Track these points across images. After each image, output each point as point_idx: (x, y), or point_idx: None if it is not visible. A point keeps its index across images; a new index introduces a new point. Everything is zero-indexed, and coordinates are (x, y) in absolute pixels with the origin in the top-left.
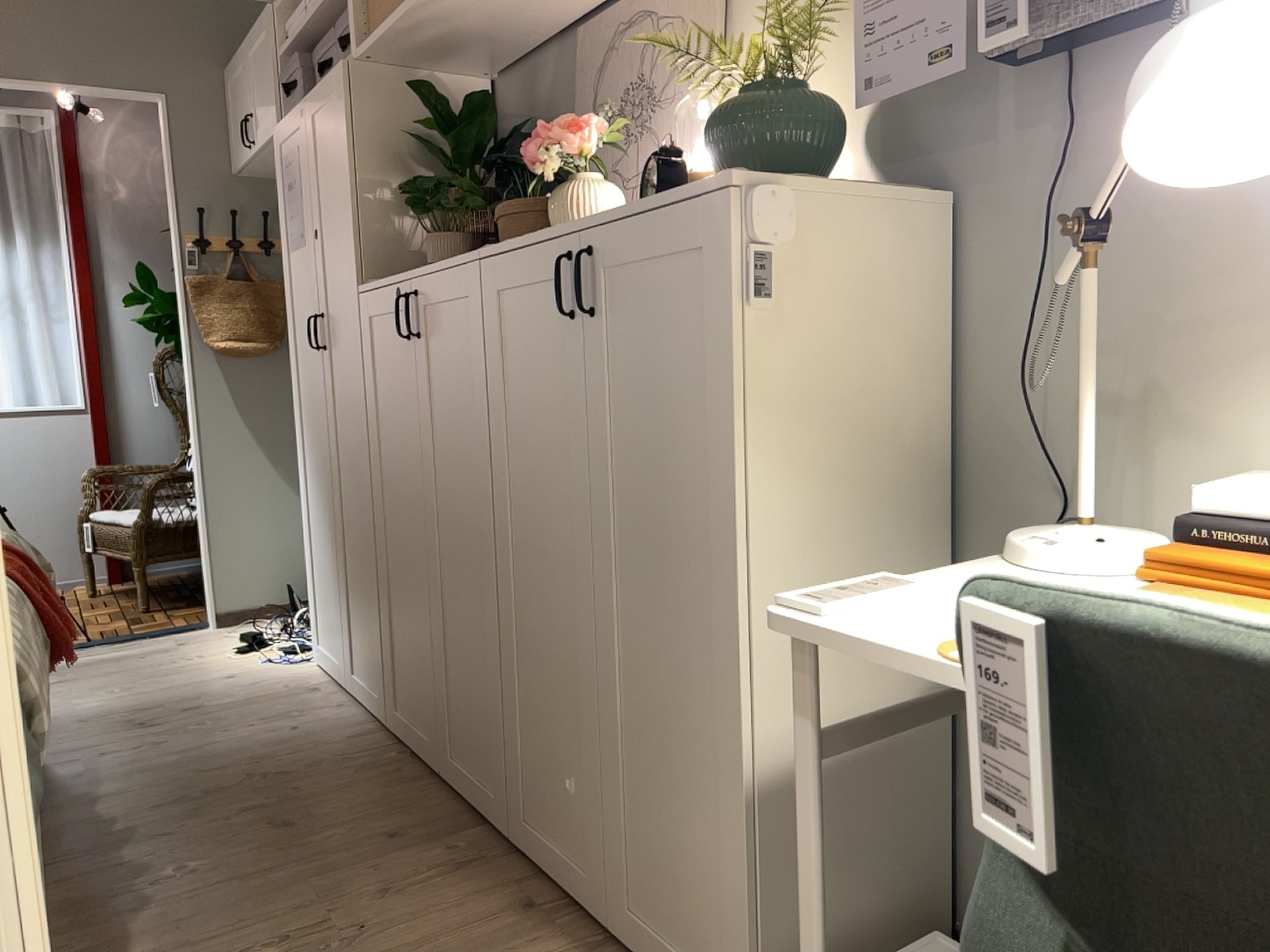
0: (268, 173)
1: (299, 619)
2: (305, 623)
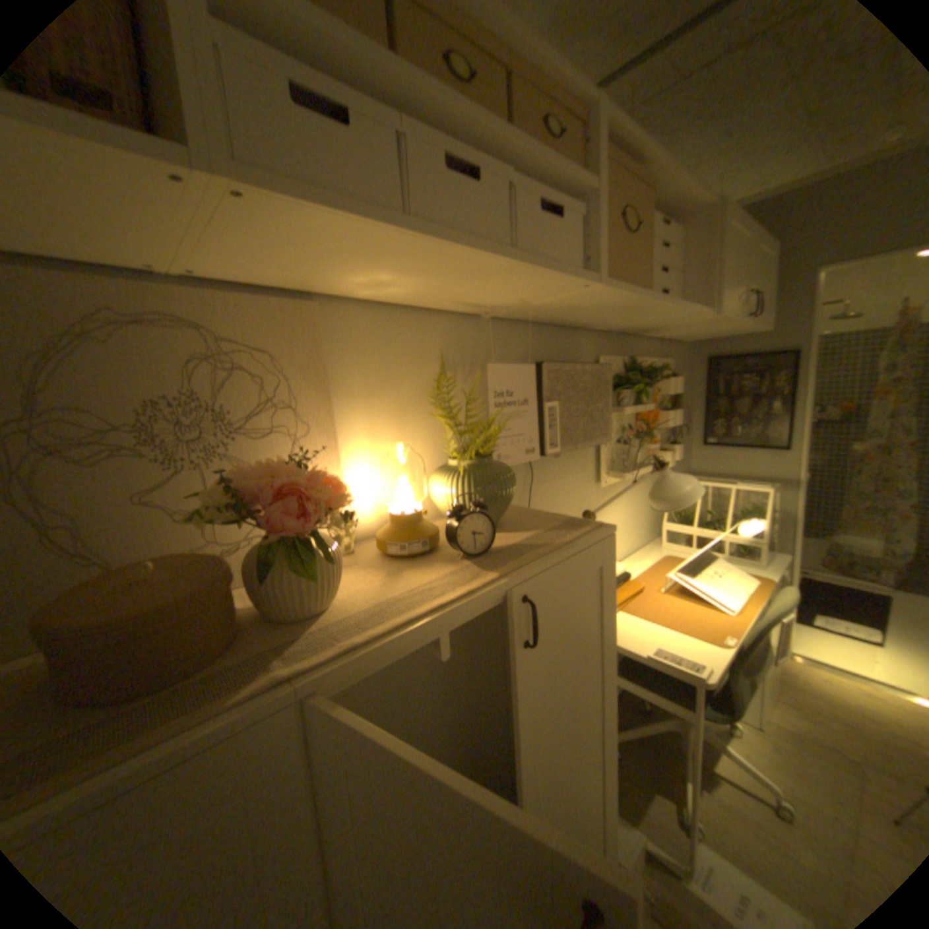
0: None
1: None
2: None
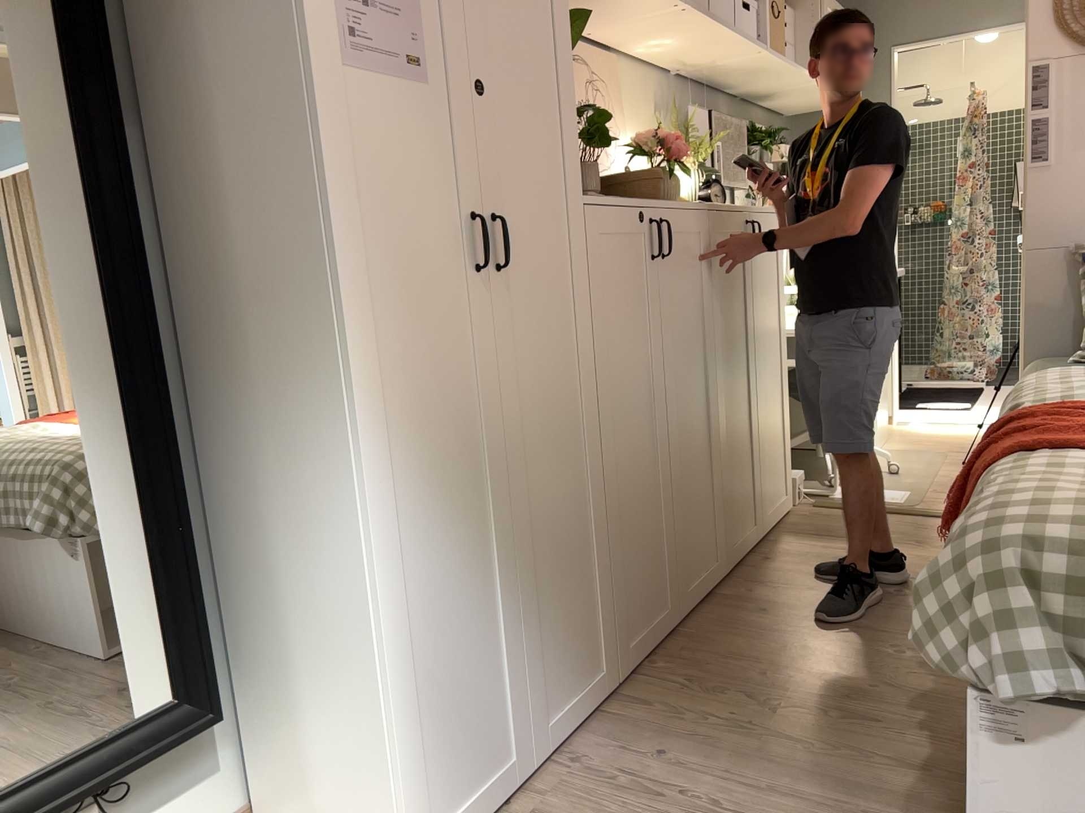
0: None
1: None
2: None
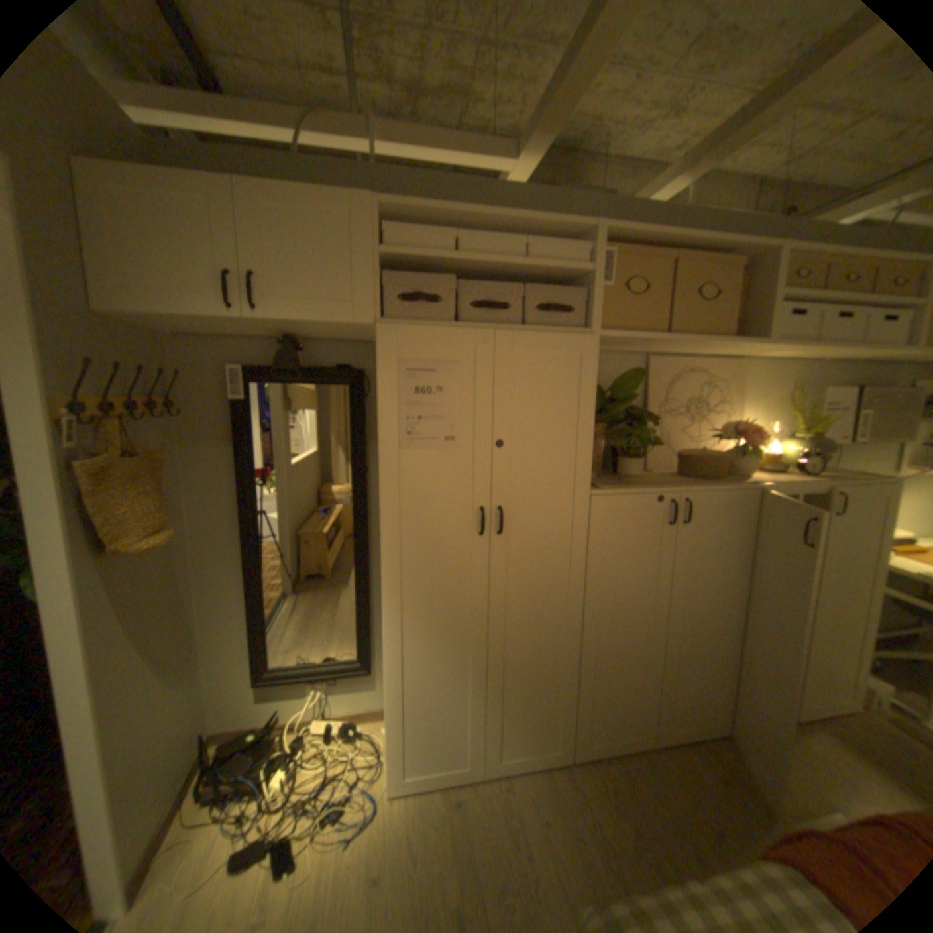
0: (151, 320)
1: (266, 796)
2: (268, 795)
